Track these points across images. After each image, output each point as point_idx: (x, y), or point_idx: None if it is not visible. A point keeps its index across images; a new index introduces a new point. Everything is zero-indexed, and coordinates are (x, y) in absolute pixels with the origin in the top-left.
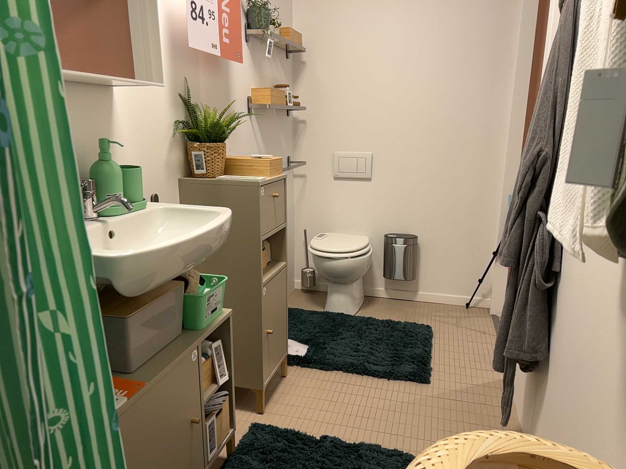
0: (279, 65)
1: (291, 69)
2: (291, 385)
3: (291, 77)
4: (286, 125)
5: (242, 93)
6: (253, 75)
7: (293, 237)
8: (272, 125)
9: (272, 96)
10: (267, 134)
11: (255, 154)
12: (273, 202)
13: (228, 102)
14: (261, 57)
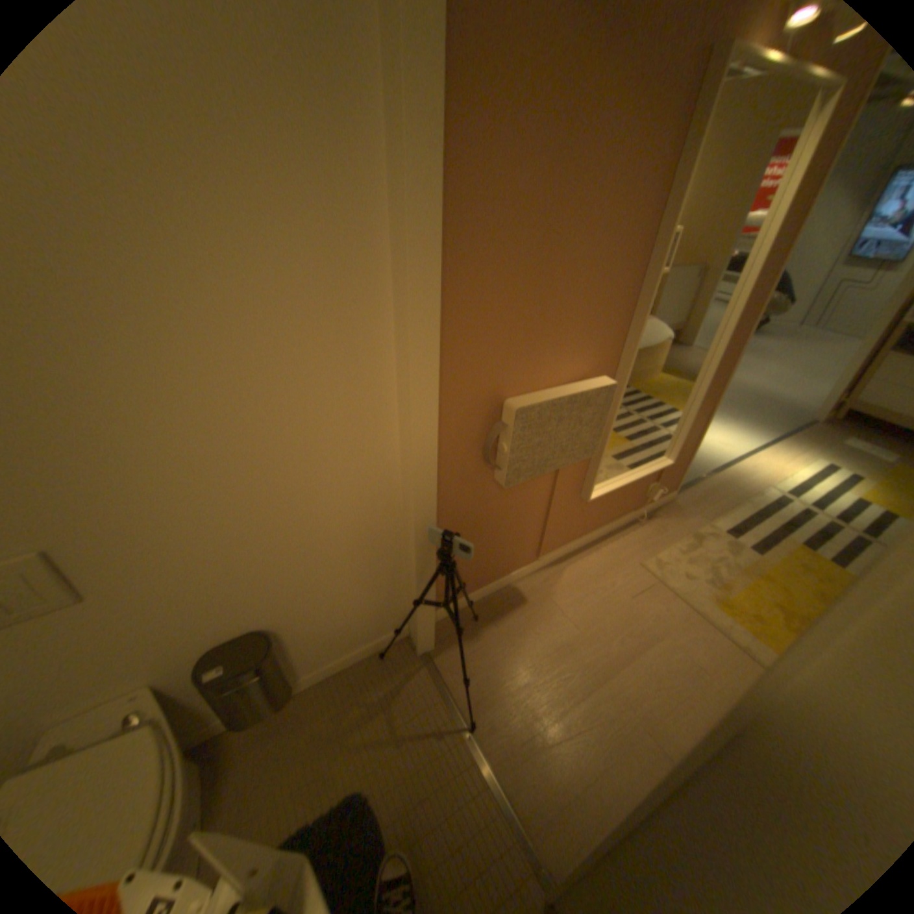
0: None
1: None
2: None
3: None
4: None
5: None
6: None
7: None
8: None
9: None
10: None
11: None
12: None
13: None
14: None
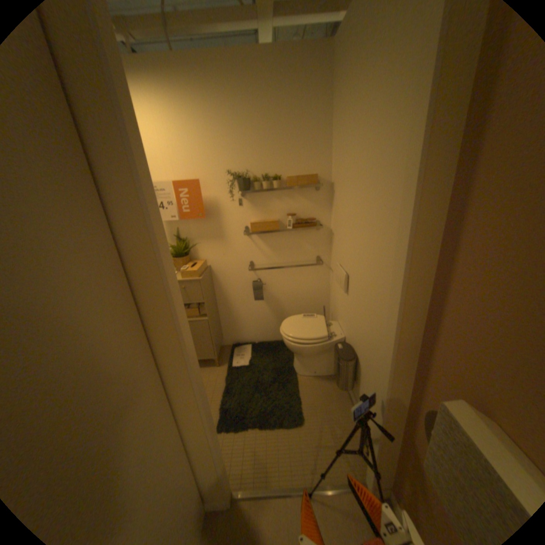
0: (298, 195)
1: (326, 193)
2: (208, 372)
3: (326, 199)
4: (312, 235)
5: (235, 225)
6: (250, 212)
7: (325, 306)
8: (283, 237)
9: (252, 226)
10: (274, 244)
11: (255, 256)
12: (183, 291)
13: (218, 232)
14: (263, 198)
